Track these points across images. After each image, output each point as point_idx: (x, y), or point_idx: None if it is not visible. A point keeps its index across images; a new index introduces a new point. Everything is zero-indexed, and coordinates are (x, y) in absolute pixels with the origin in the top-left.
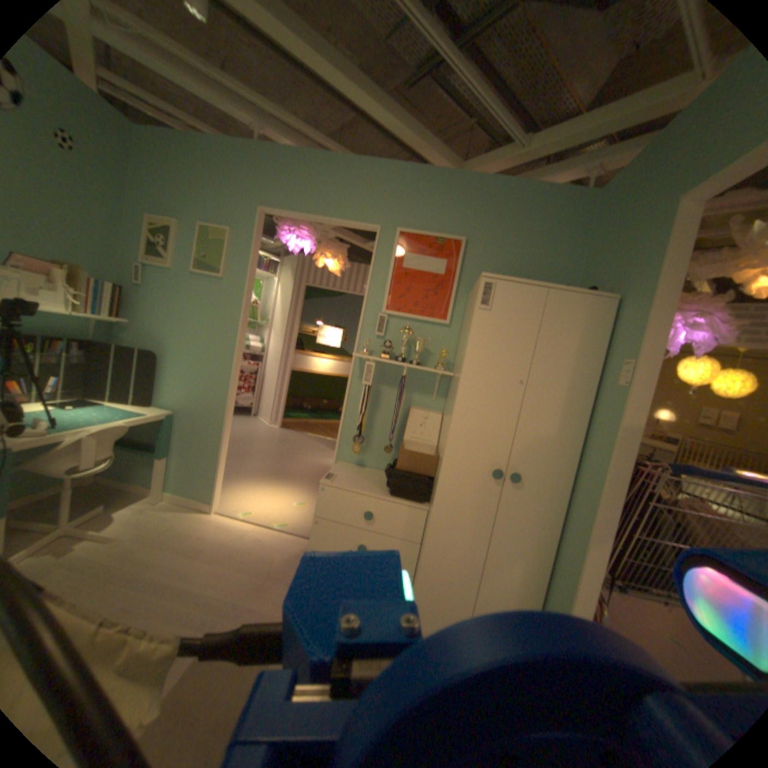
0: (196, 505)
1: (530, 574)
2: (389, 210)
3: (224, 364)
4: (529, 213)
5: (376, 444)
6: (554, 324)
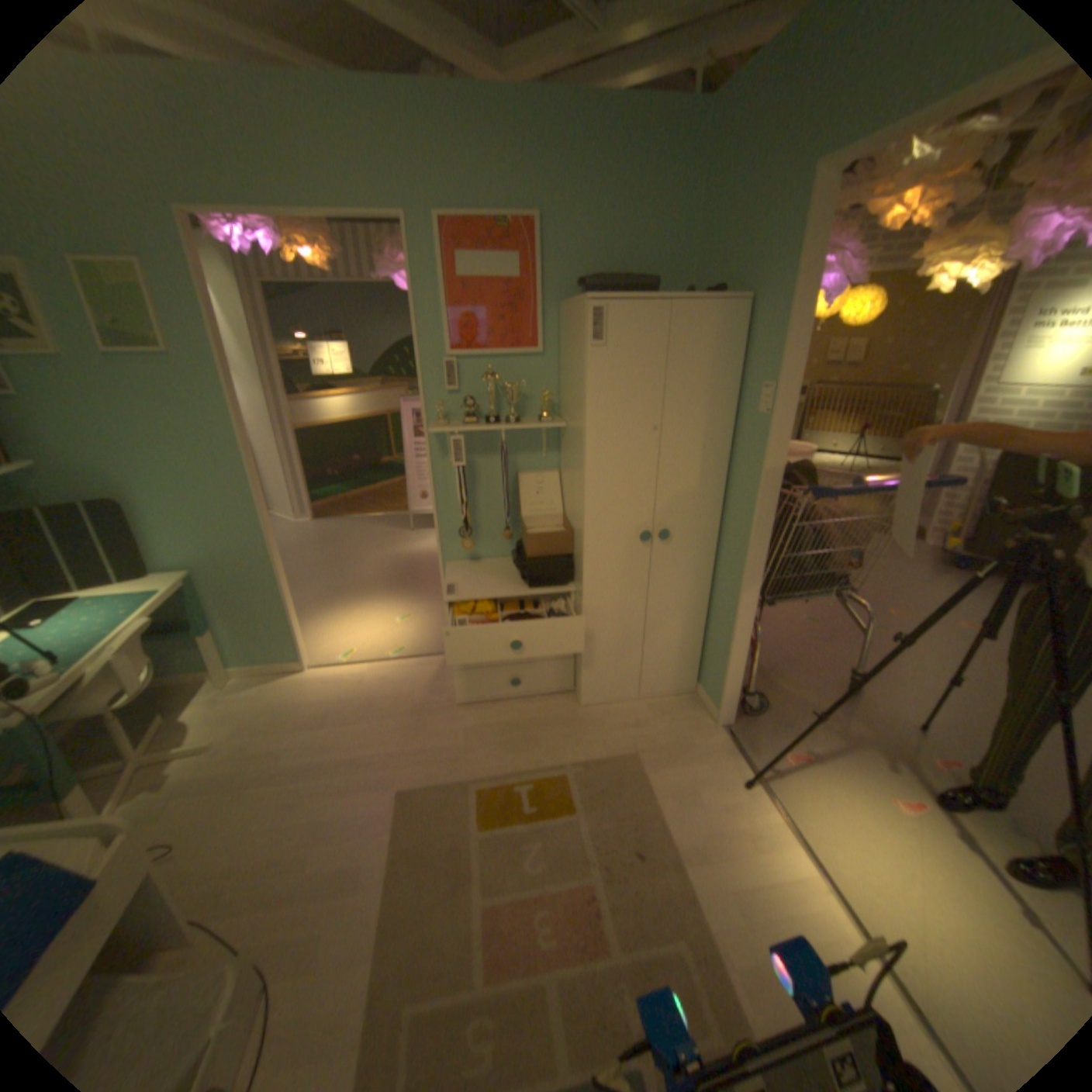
0: (279, 667)
1: (688, 617)
2: (409, 176)
3: (235, 484)
4: (620, 152)
5: (488, 528)
6: (682, 348)
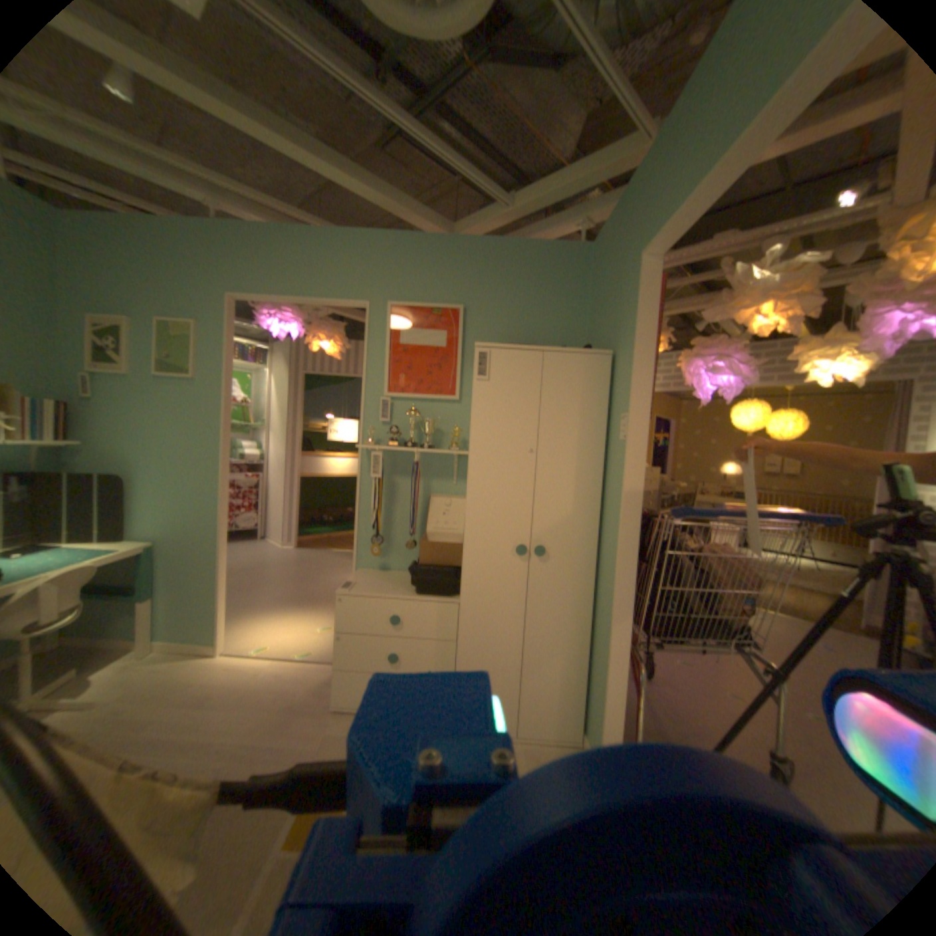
0: (195, 649)
1: (569, 649)
2: (376, 283)
3: (208, 478)
4: (524, 273)
5: (399, 542)
6: (553, 387)
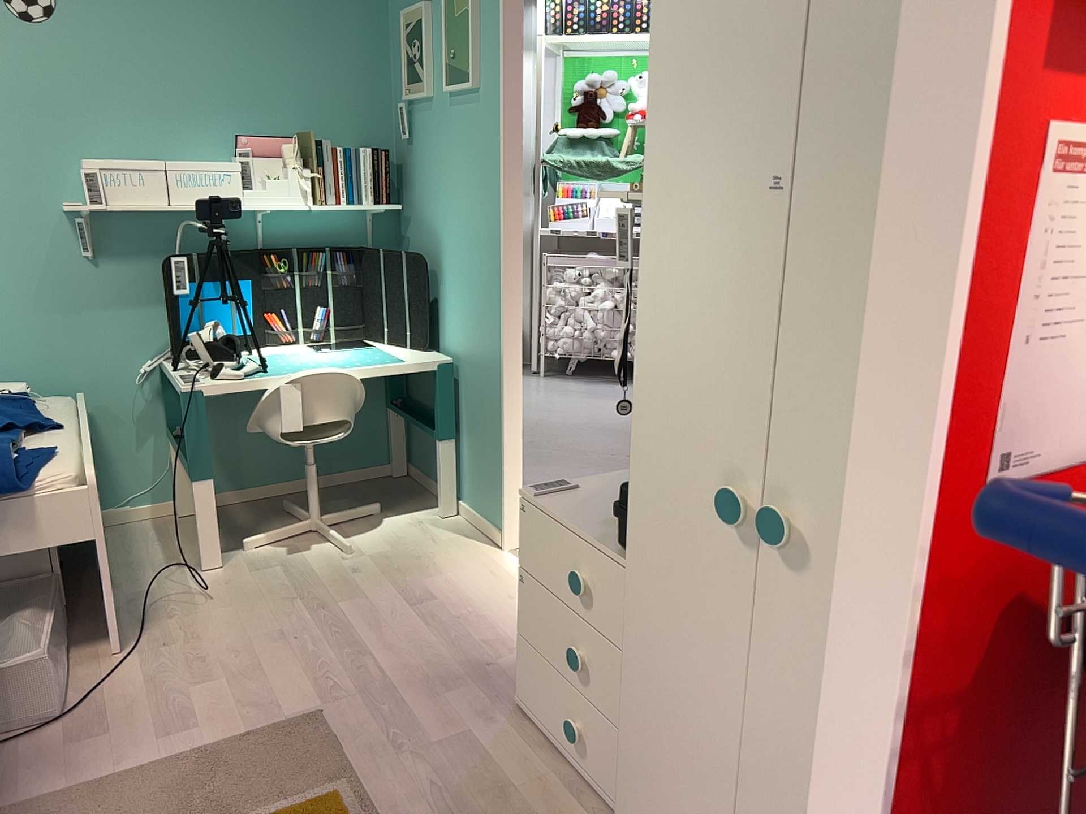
0: (488, 528)
1: None
2: None
3: (494, 258)
4: None
5: None
6: None
